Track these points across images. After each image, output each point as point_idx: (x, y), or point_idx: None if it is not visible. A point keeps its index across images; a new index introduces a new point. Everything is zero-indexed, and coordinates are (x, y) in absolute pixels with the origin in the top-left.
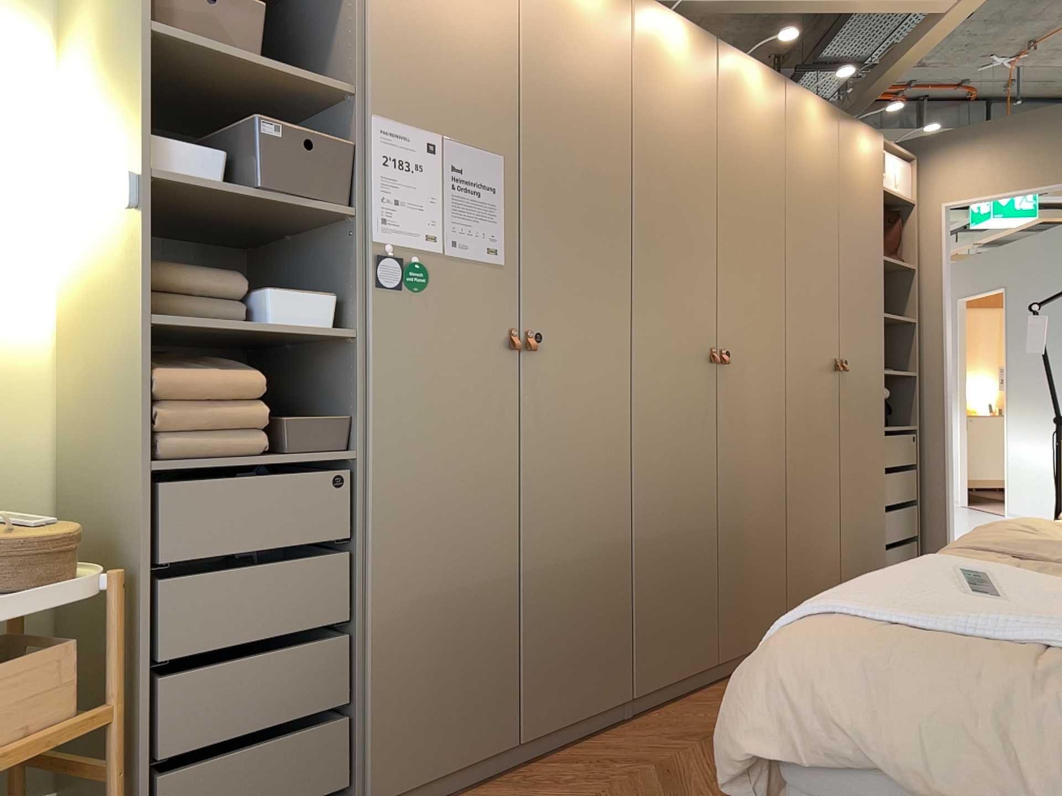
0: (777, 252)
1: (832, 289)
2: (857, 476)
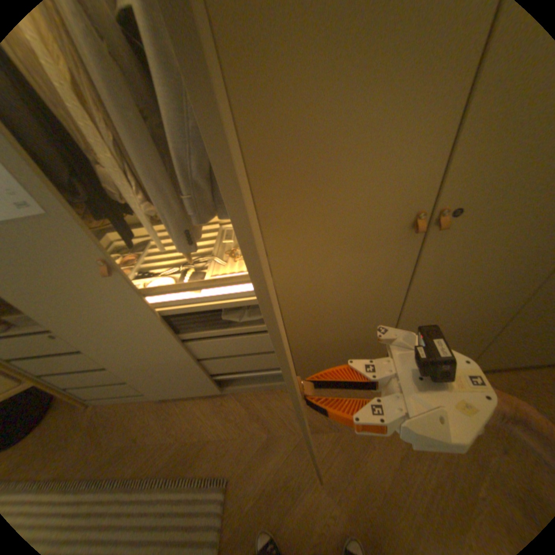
0: None
1: None
2: None
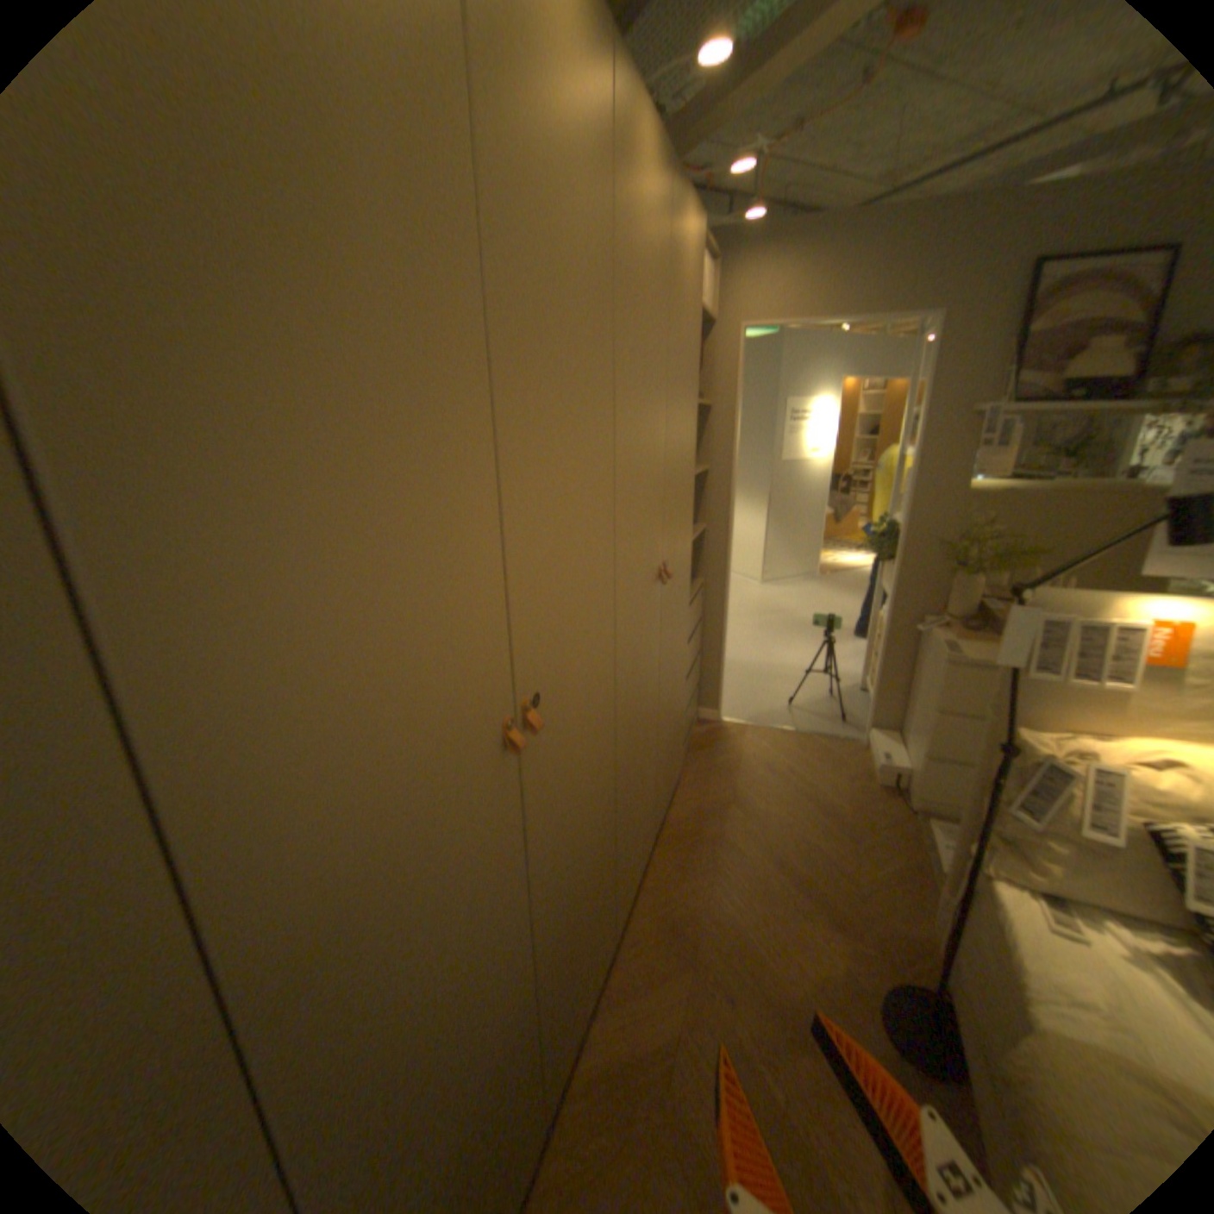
0: (602, 451)
1: (658, 477)
2: (669, 688)
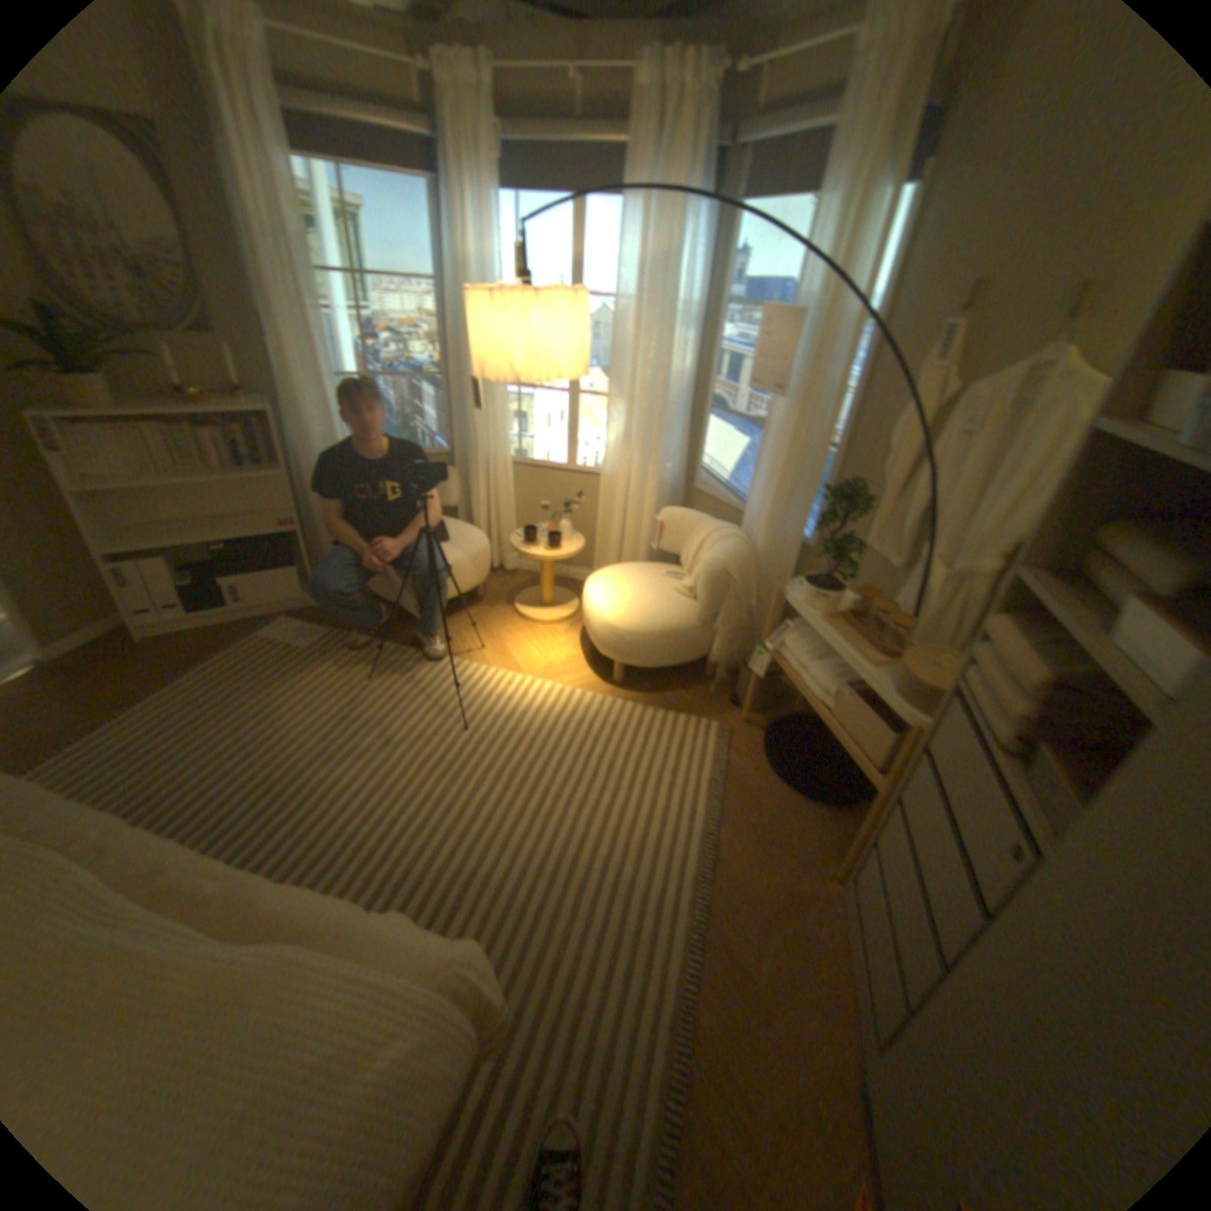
0: None
1: None
2: None
